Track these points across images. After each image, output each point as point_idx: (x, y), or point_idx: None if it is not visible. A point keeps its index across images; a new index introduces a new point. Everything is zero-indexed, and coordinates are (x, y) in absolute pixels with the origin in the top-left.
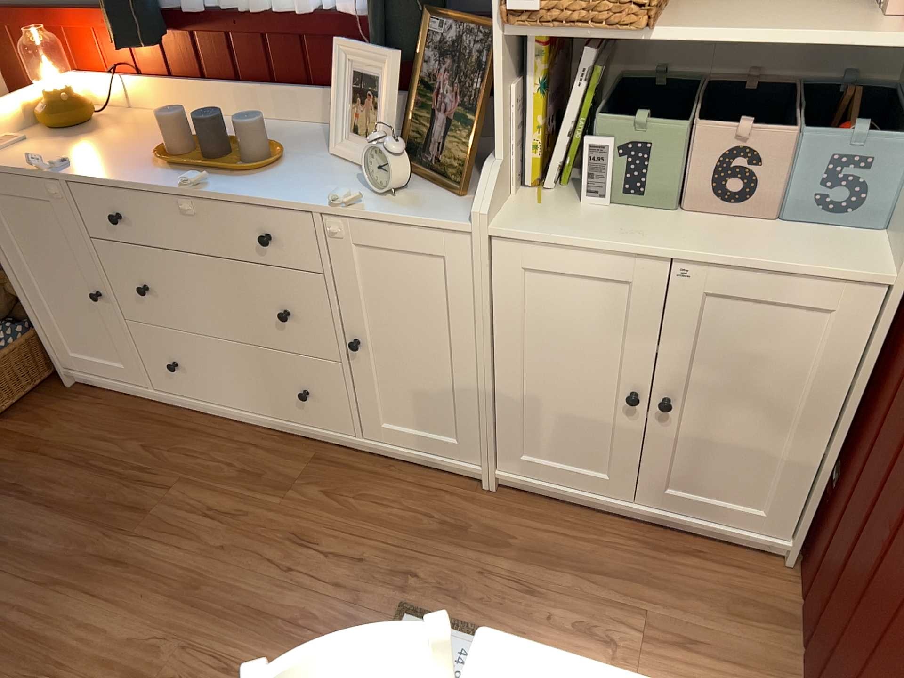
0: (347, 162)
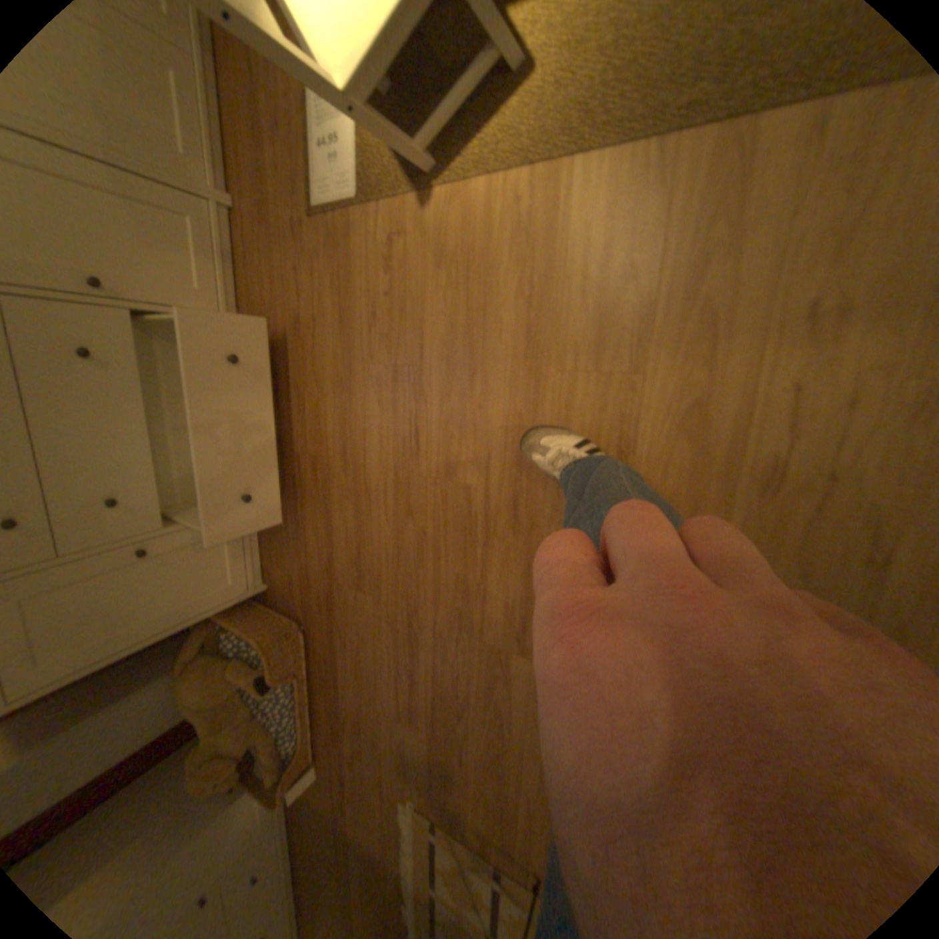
0: None
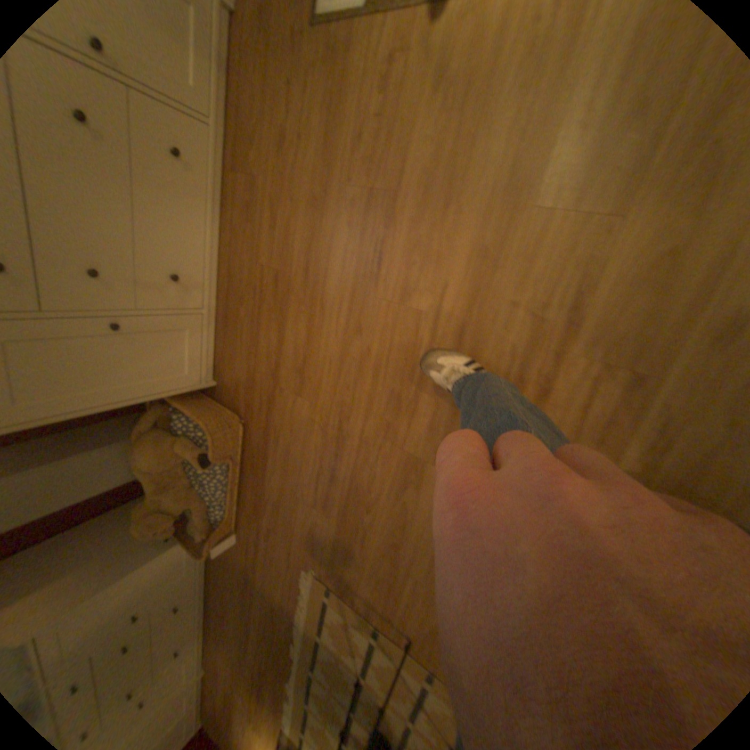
0: None
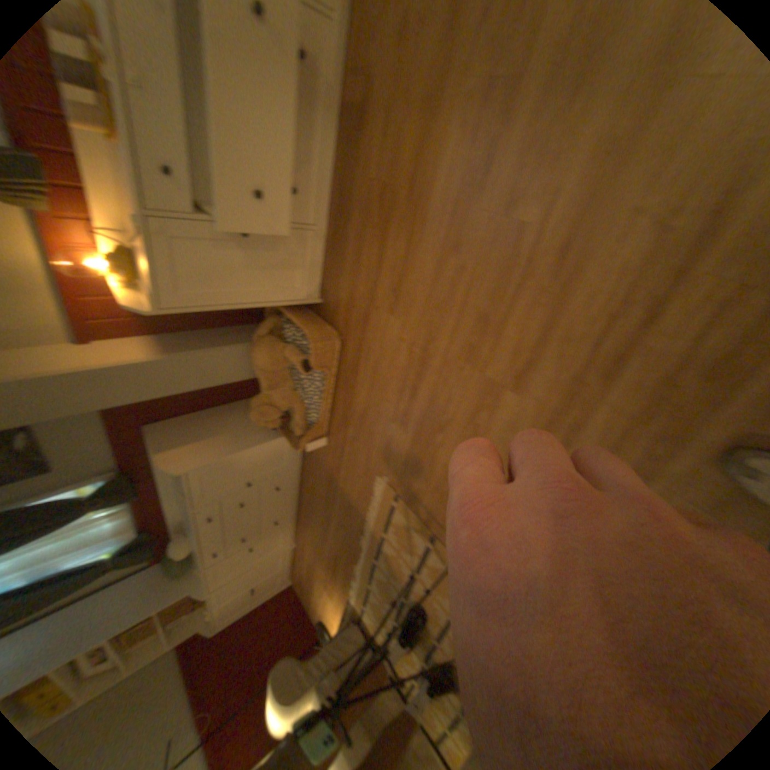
0: None
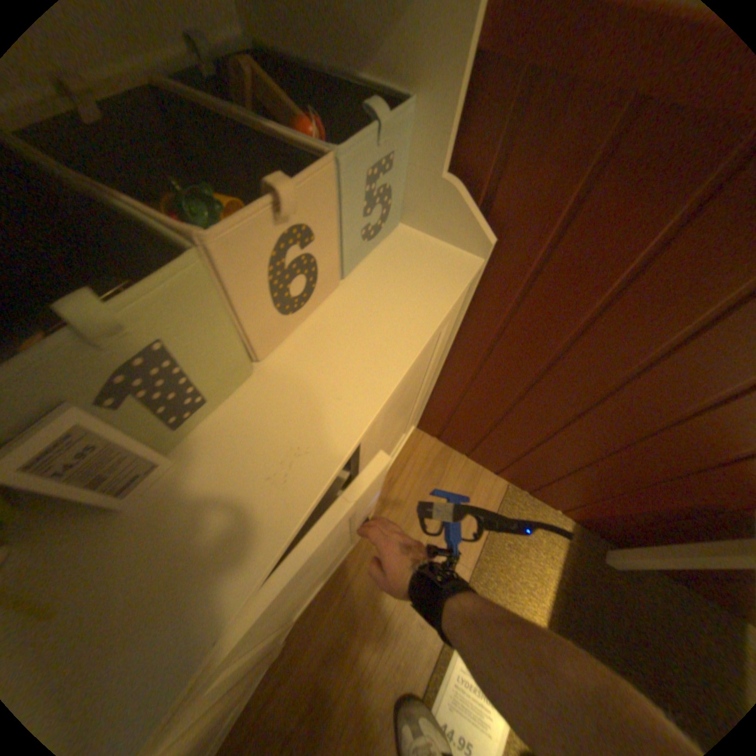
0: None
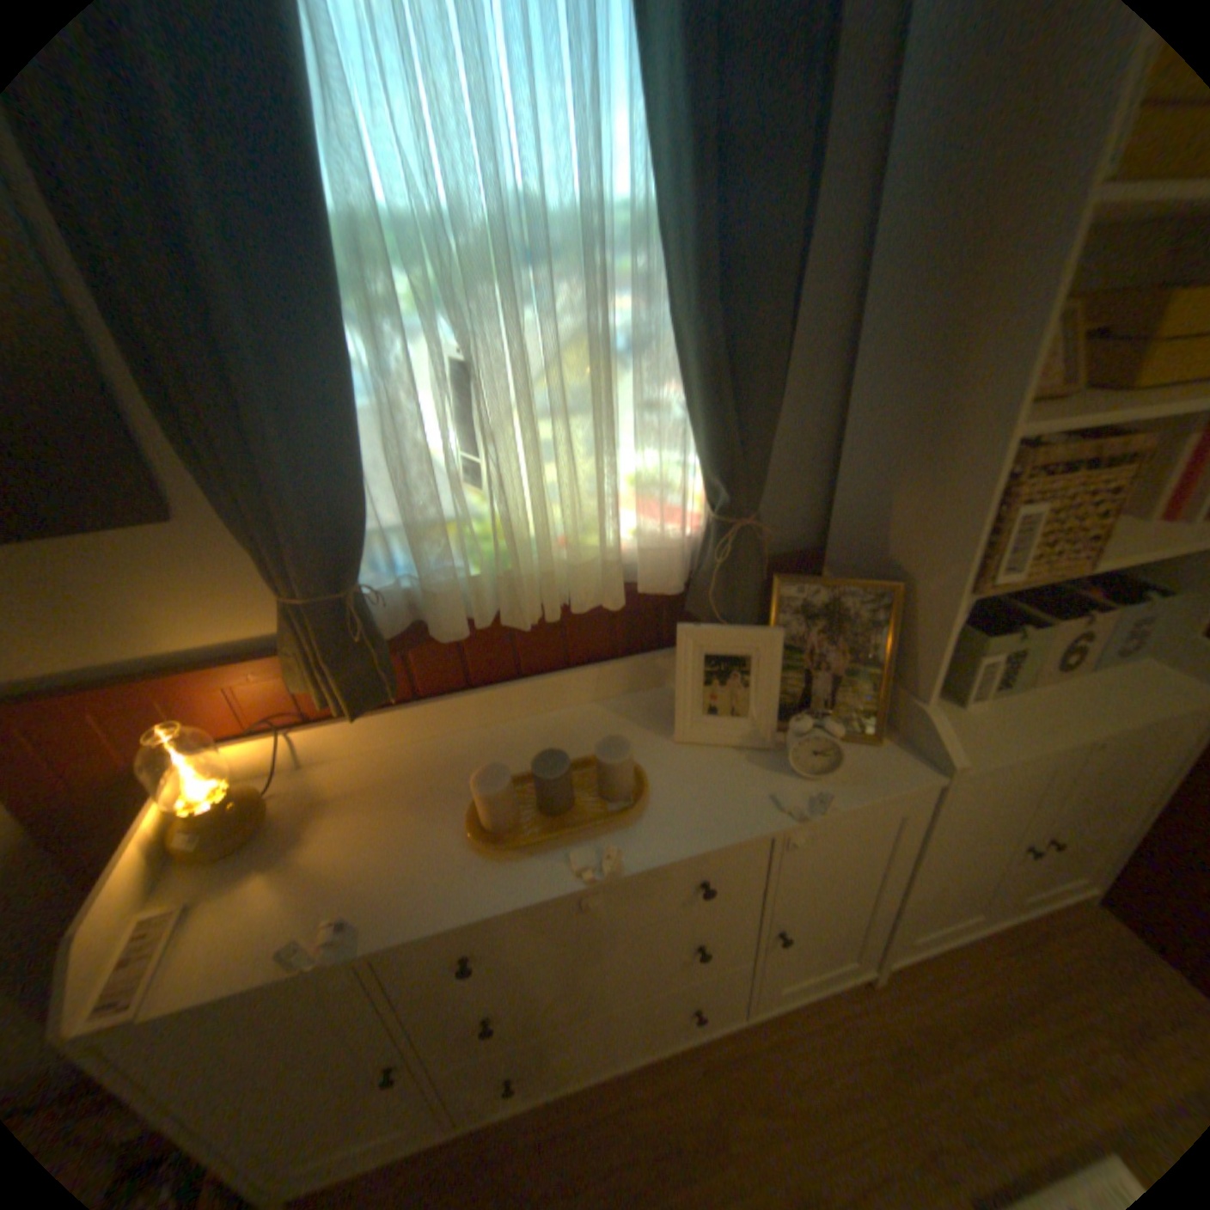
0: (700, 742)
